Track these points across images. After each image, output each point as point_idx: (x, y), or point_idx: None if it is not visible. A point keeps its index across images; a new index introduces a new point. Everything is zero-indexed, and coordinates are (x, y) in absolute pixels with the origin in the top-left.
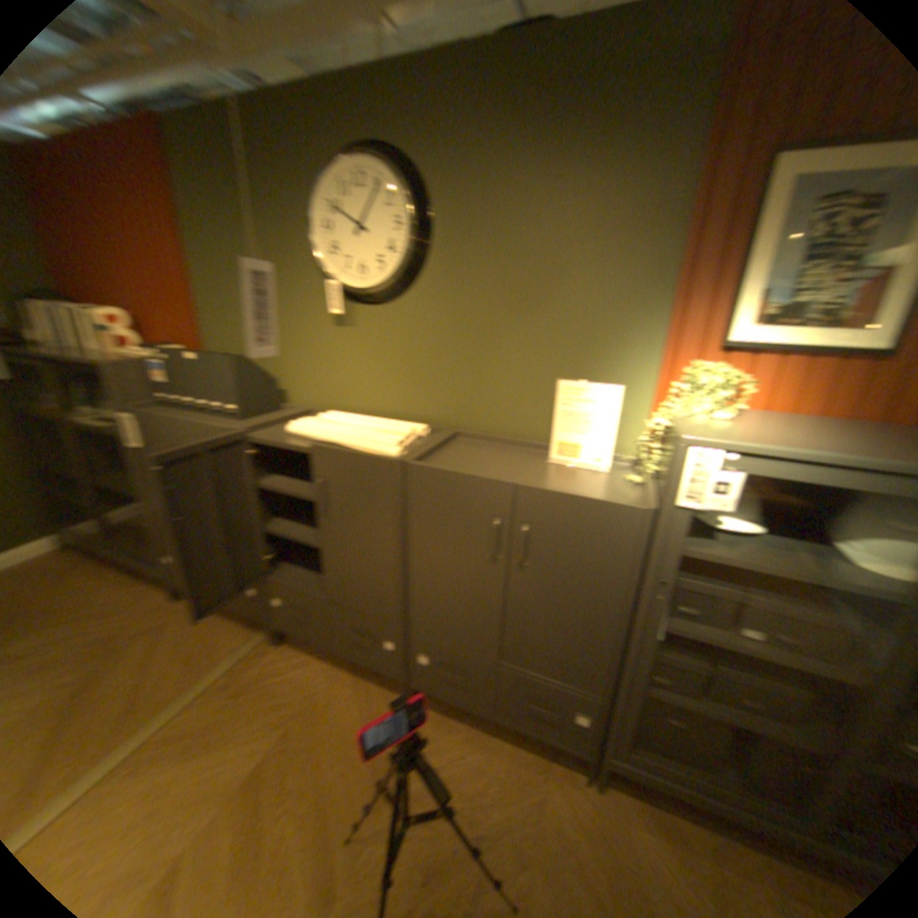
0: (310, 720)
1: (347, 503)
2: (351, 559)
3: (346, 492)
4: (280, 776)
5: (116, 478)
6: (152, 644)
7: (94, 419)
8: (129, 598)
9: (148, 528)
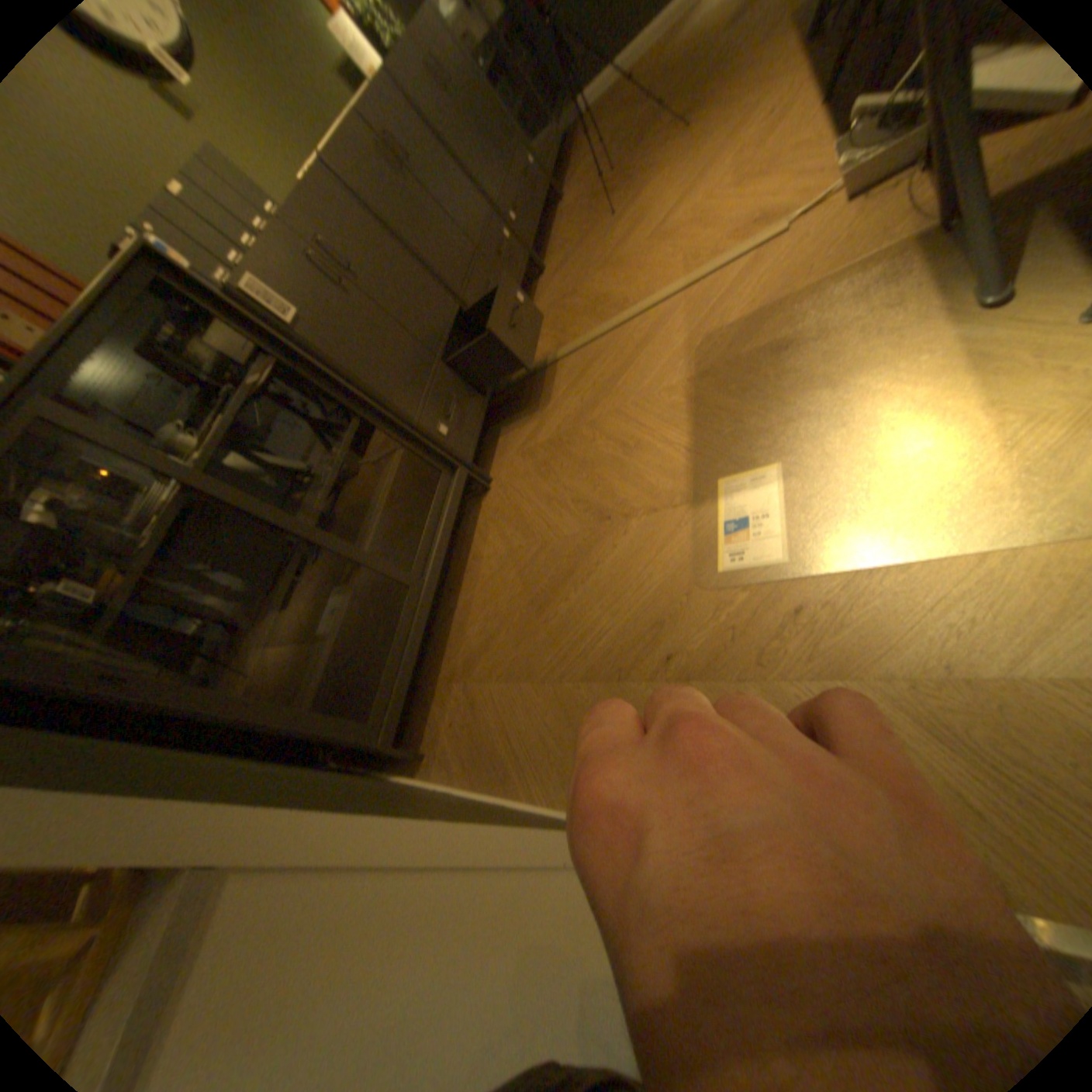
0: (566, 283)
1: (406, 132)
2: (448, 181)
3: (397, 122)
4: (599, 255)
5: (311, 501)
6: (538, 426)
7: (194, 460)
8: (493, 523)
9: (405, 409)
